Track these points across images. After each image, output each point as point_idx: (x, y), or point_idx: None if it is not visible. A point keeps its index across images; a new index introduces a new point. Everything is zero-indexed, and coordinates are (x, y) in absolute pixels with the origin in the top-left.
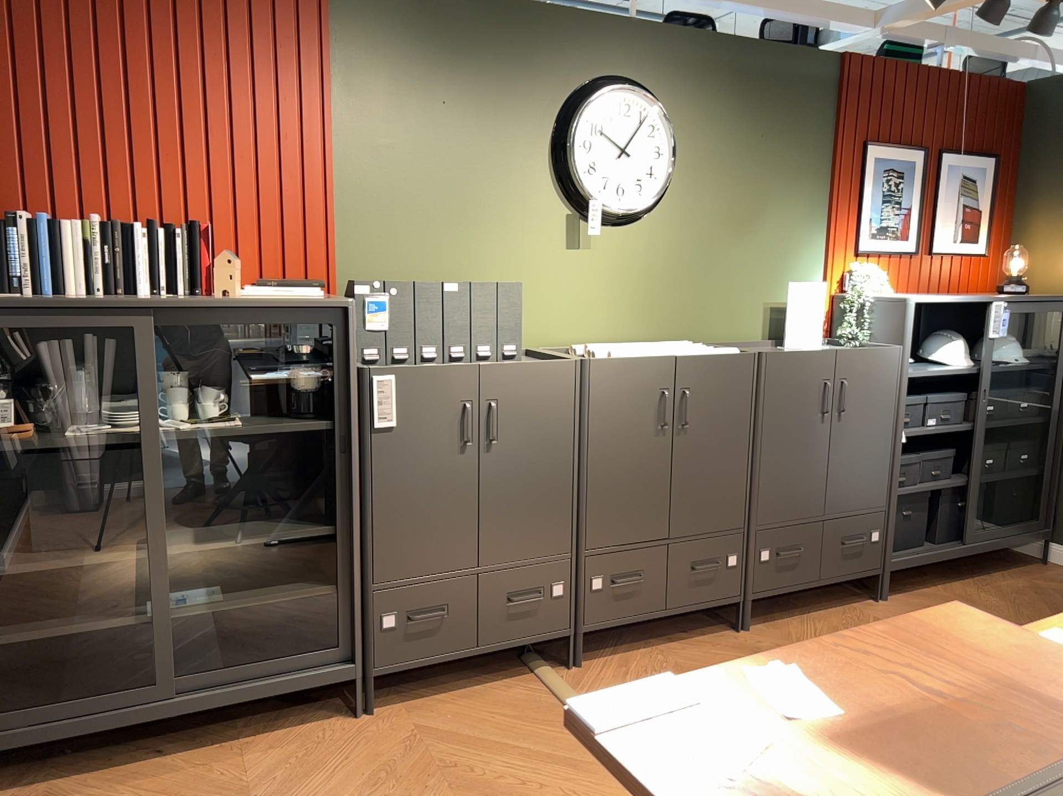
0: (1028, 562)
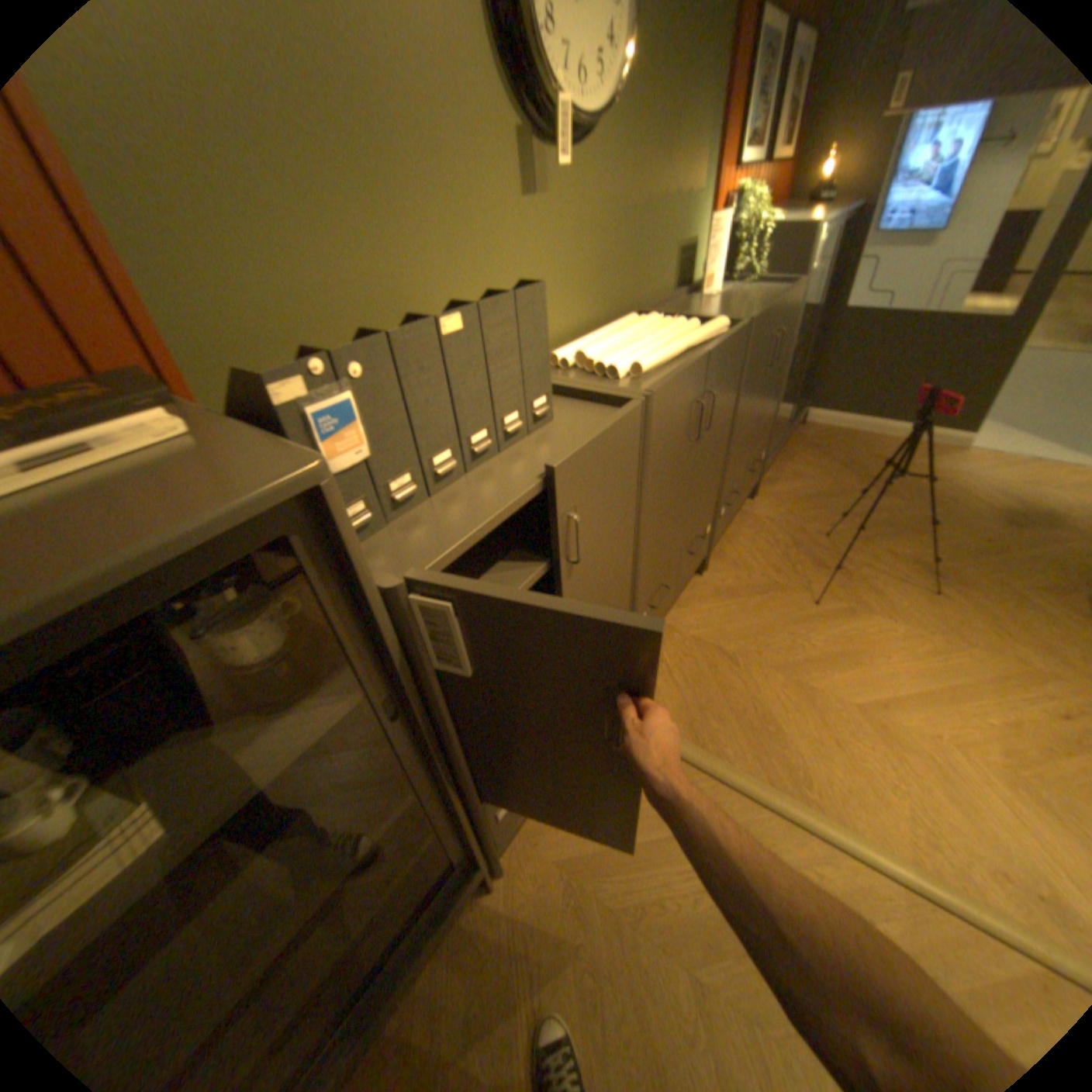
0: (793, 426)
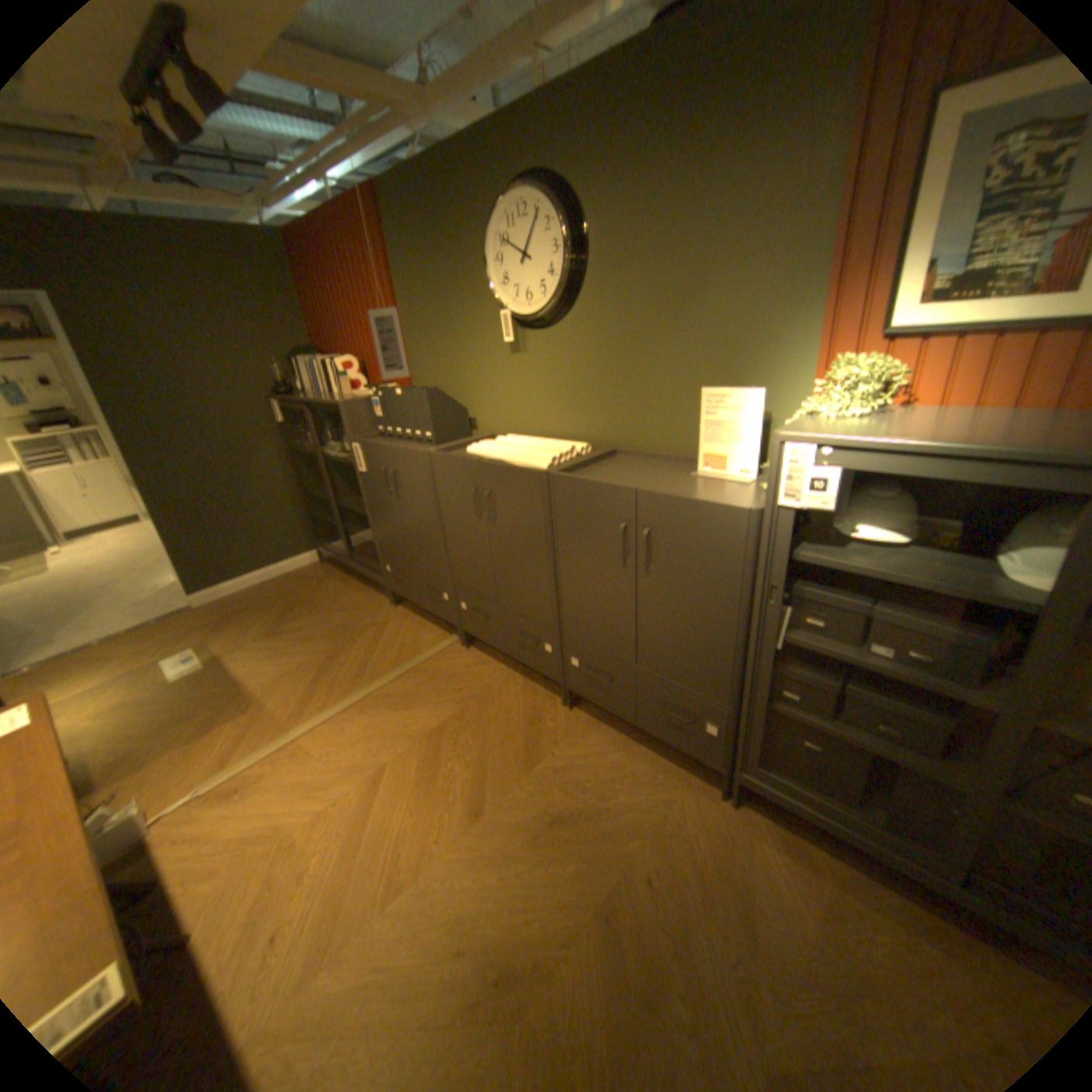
0: None
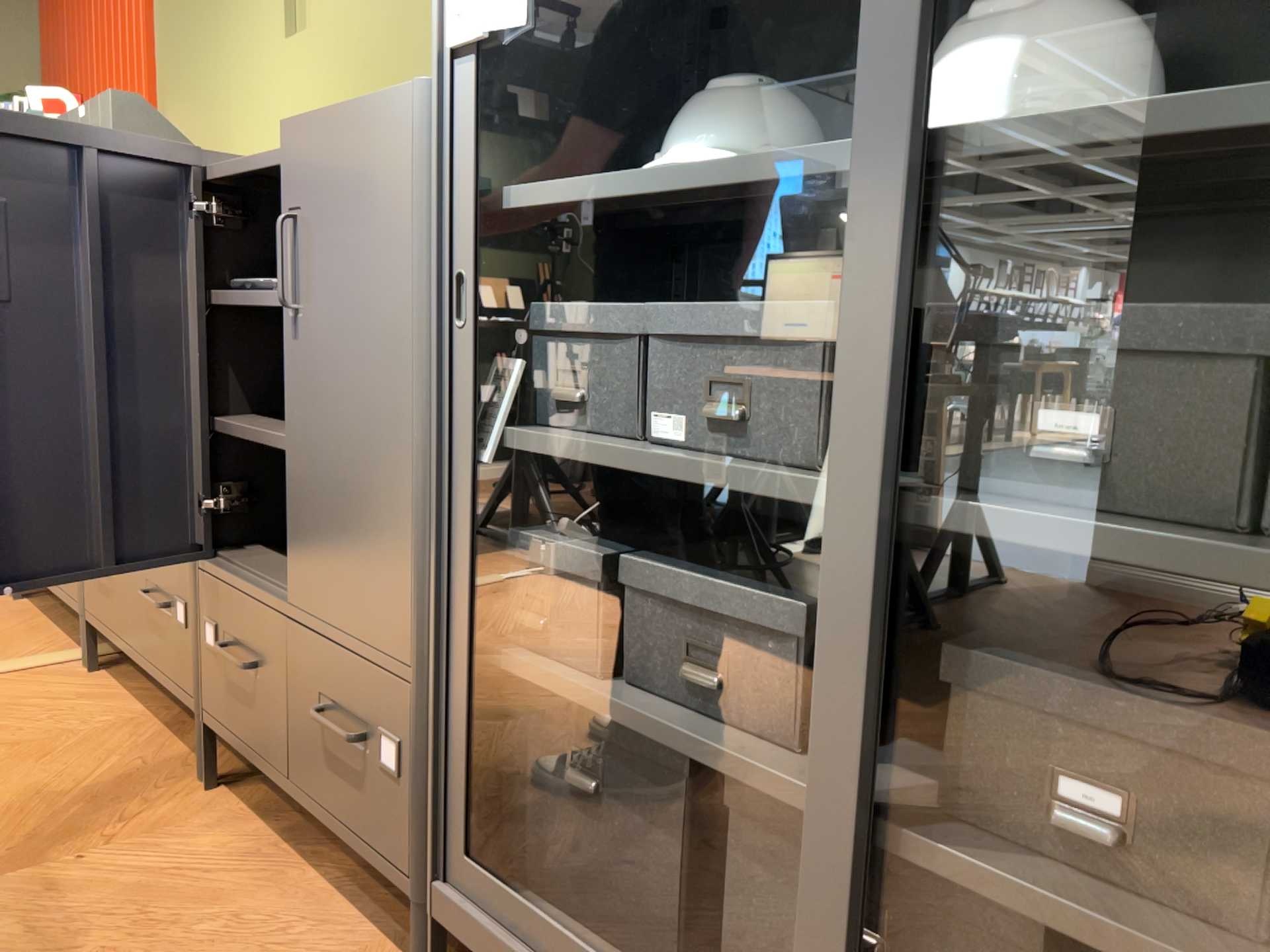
0: None
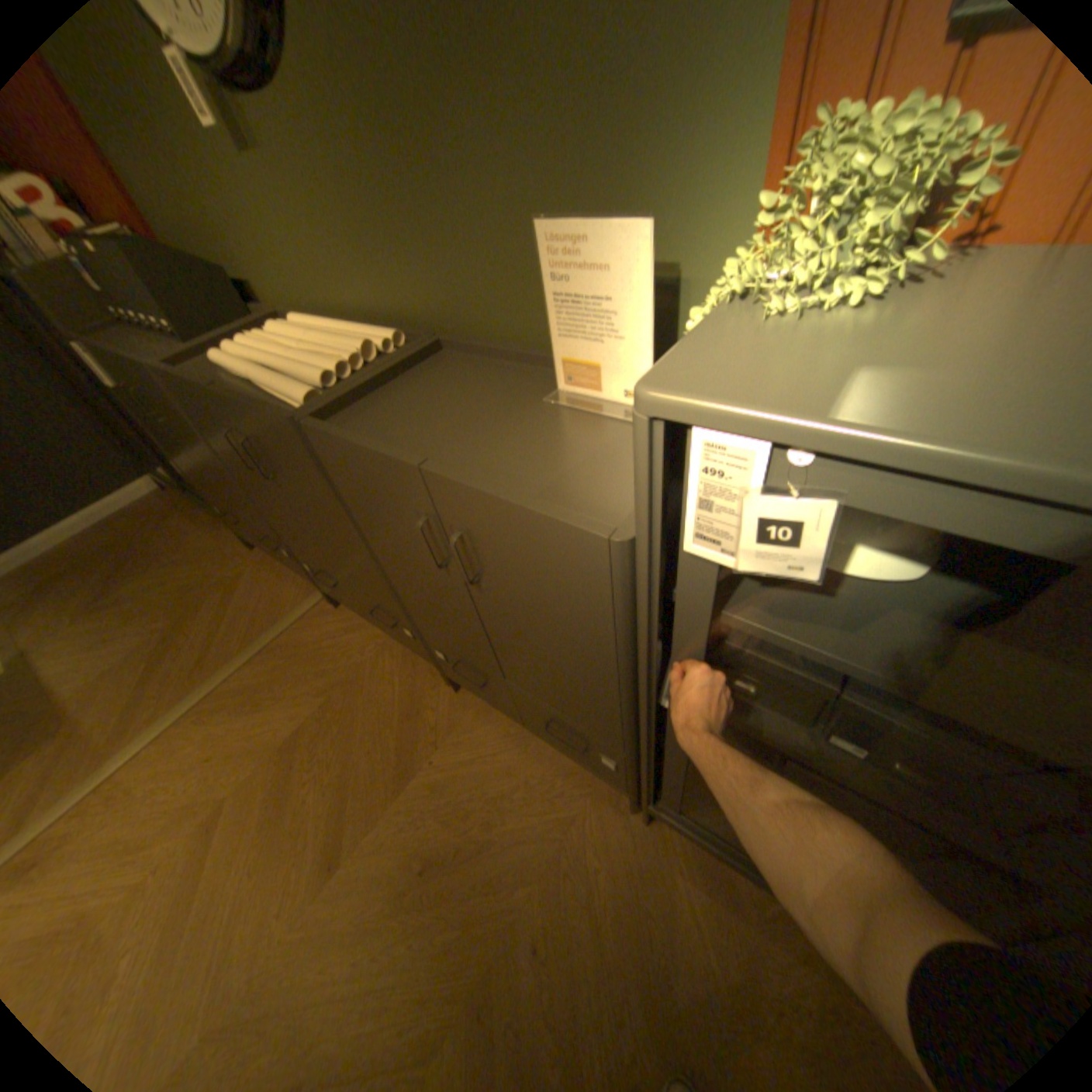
0: None
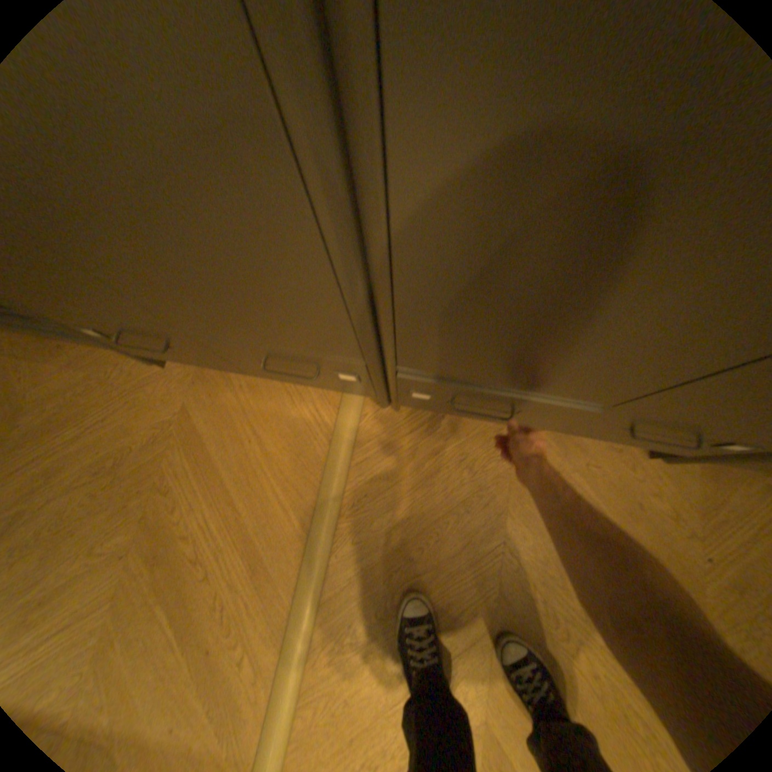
0: None
